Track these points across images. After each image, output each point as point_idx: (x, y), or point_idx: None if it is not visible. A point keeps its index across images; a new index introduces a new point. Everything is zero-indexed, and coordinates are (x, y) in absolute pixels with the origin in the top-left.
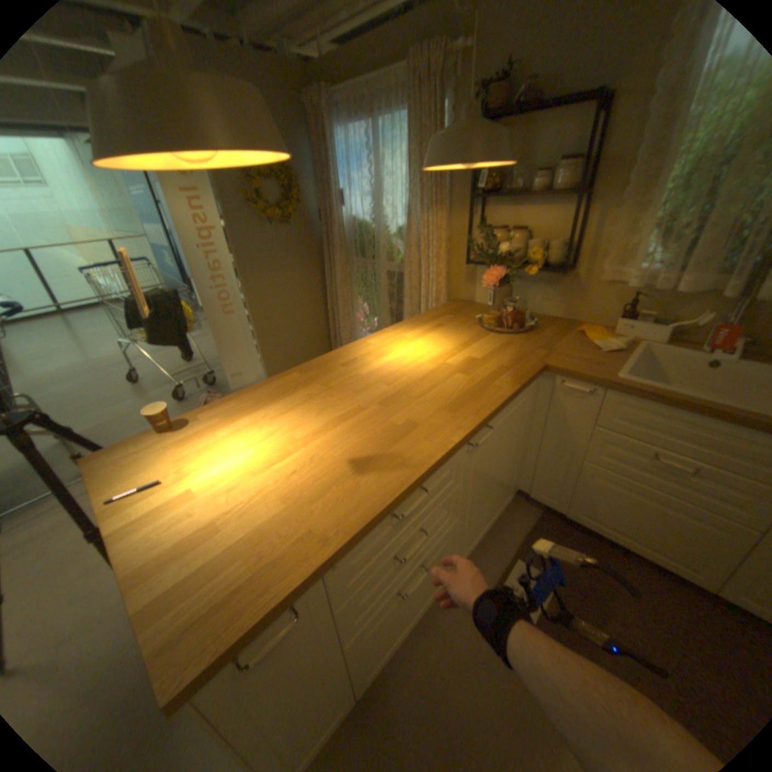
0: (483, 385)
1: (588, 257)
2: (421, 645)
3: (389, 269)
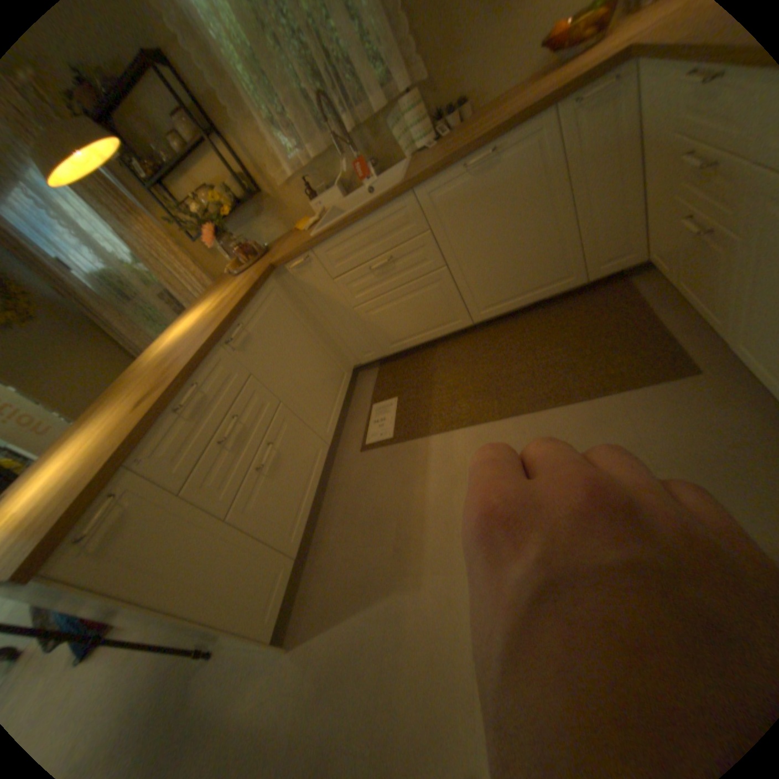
0: (228, 305)
1: (260, 177)
2: (333, 500)
3: (156, 292)
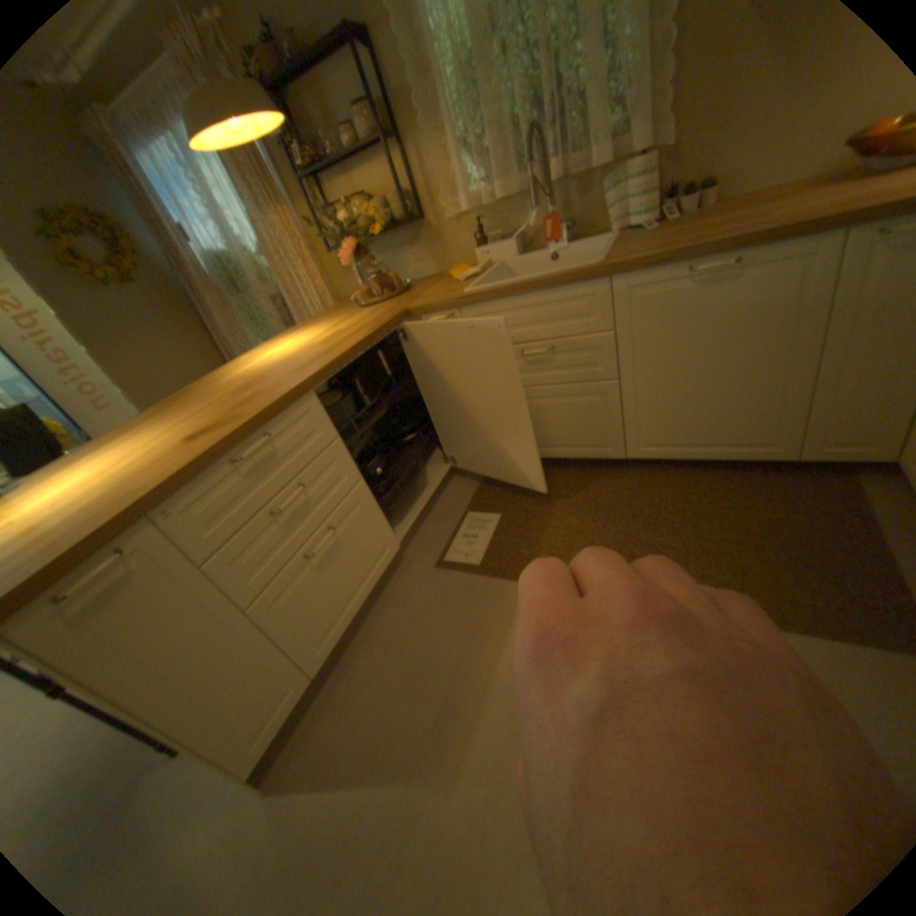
0: (339, 343)
1: (427, 201)
2: (381, 616)
3: (269, 293)
